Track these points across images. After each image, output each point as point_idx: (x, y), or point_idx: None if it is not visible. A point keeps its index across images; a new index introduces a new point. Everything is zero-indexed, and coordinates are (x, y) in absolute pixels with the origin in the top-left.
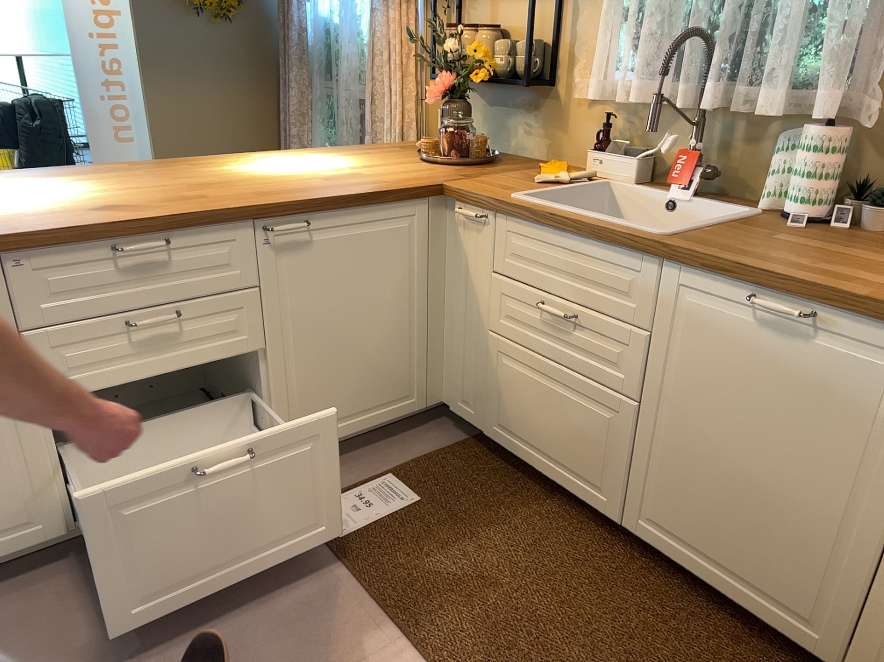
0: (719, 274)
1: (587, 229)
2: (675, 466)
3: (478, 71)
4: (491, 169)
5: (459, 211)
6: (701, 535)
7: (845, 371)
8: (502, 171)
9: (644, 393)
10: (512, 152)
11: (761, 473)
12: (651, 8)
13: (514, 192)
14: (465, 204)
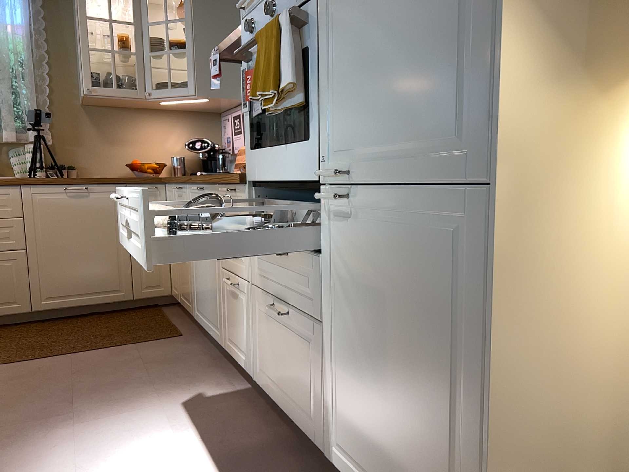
0: (49, 184)
1: None
2: (52, 267)
3: None
4: None
5: None
6: (72, 288)
7: (101, 202)
8: None
9: (26, 245)
10: None
11: (86, 248)
12: None
13: None
14: None
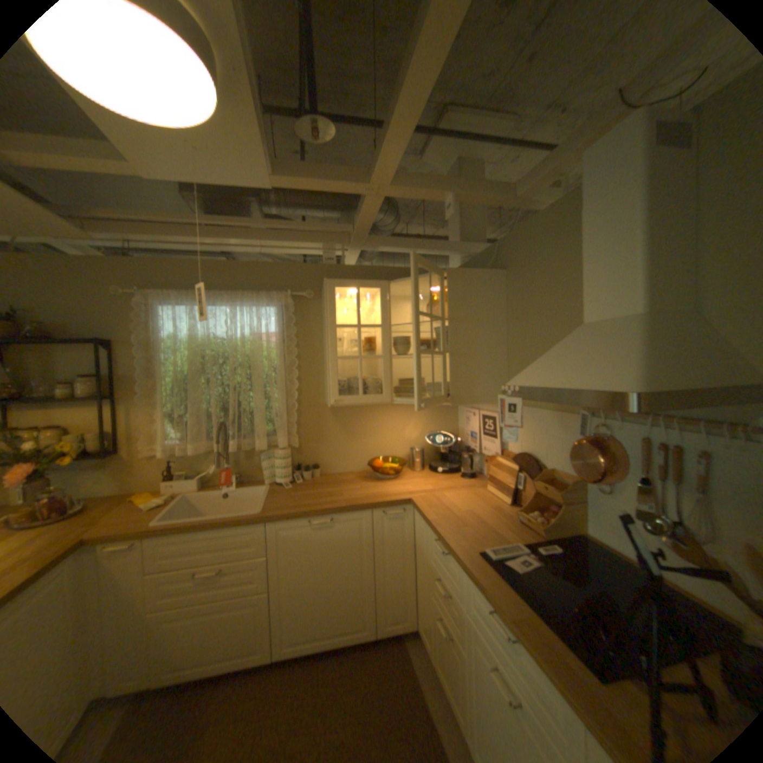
0: (294, 519)
1: (220, 524)
2: (293, 610)
3: (64, 457)
4: (94, 514)
5: (108, 550)
6: (313, 632)
7: (346, 532)
8: (105, 512)
9: (268, 586)
10: (84, 496)
11: (329, 586)
12: (190, 413)
13: (146, 523)
14: (109, 544)
